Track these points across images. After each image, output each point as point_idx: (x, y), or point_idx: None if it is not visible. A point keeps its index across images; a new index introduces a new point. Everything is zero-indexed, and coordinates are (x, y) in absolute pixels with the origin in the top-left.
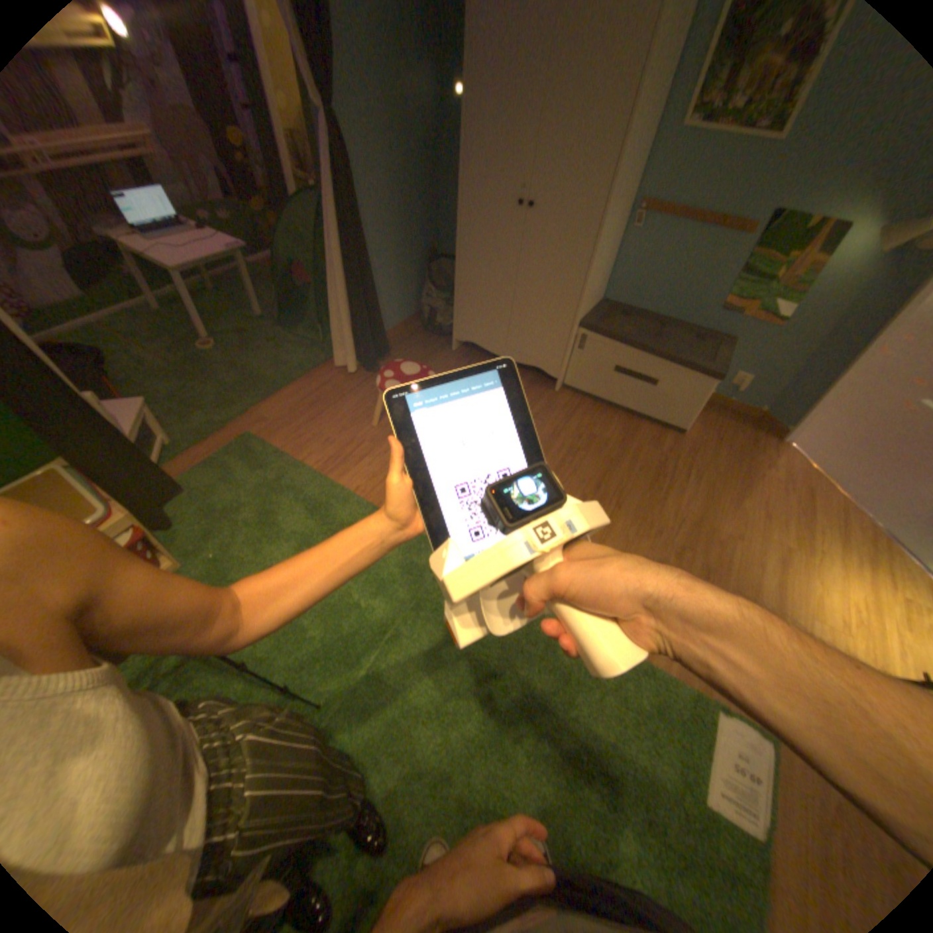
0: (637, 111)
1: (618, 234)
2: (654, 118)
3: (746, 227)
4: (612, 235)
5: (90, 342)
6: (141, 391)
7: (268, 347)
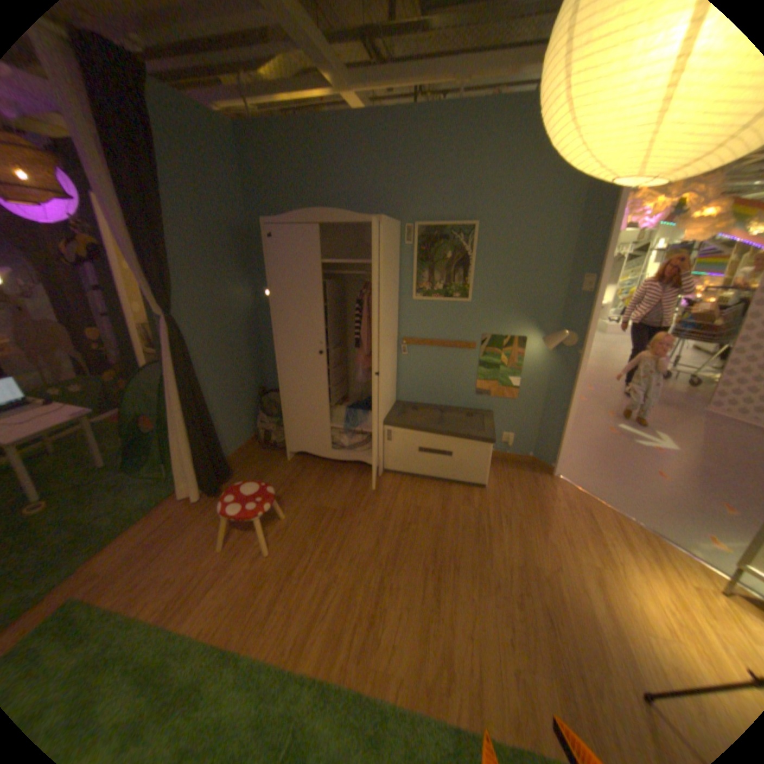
0: (383, 297)
1: (393, 360)
2: (395, 298)
3: (470, 346)
4: (389, 362)
5: None
6: None
7: (108, 495)
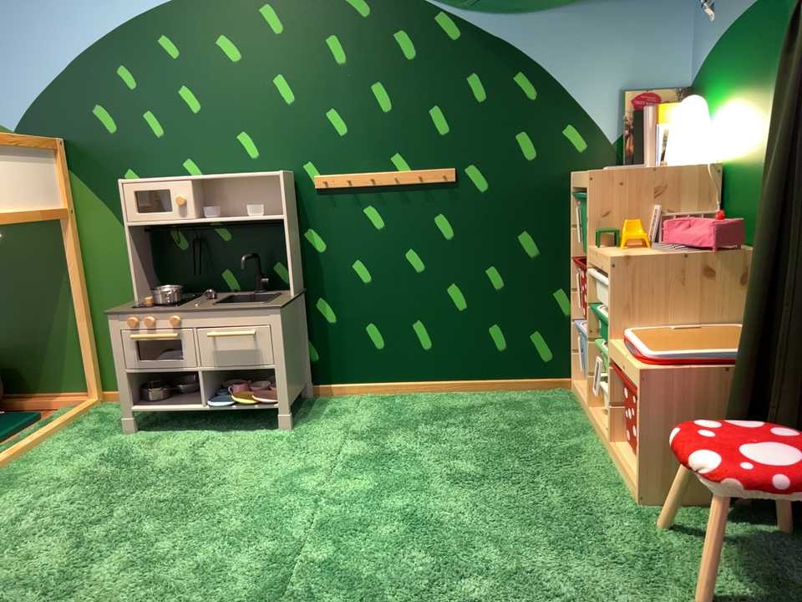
0: None
1: None
2: None
3: None
4: None
5: None
6: None
7: None
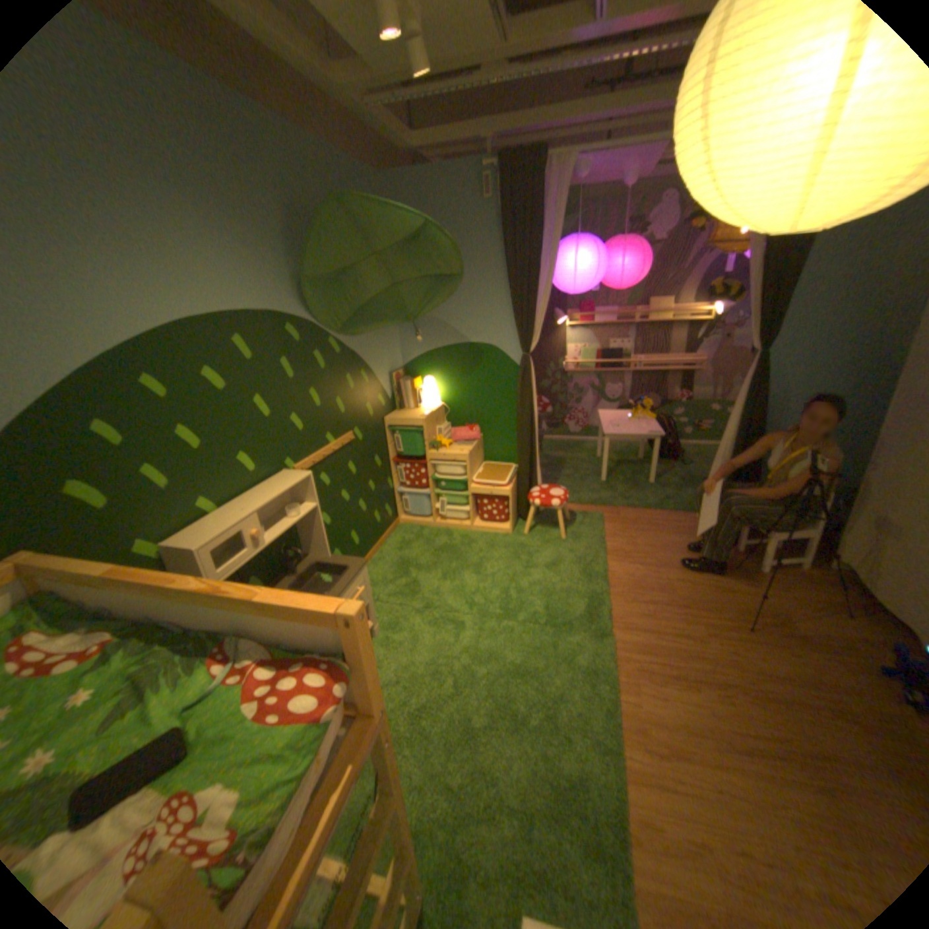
0: None
1: None
2: None
3: None
4: None
5: (595, 448)
6: (586, 474)
7: (672, 488)
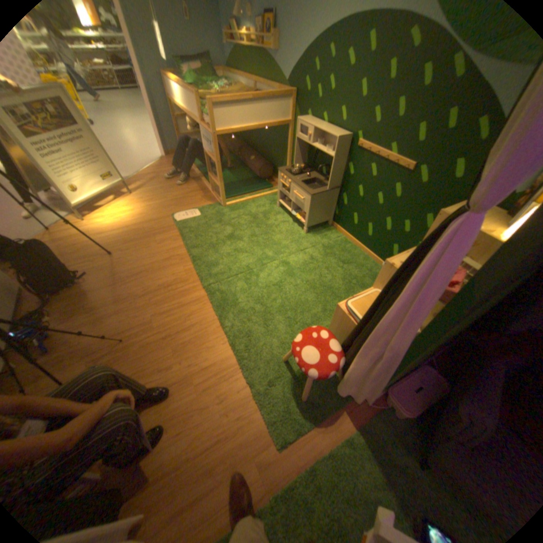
0: None
1: None
2: None
3: None
4: None
5: None
6: None
7: None
